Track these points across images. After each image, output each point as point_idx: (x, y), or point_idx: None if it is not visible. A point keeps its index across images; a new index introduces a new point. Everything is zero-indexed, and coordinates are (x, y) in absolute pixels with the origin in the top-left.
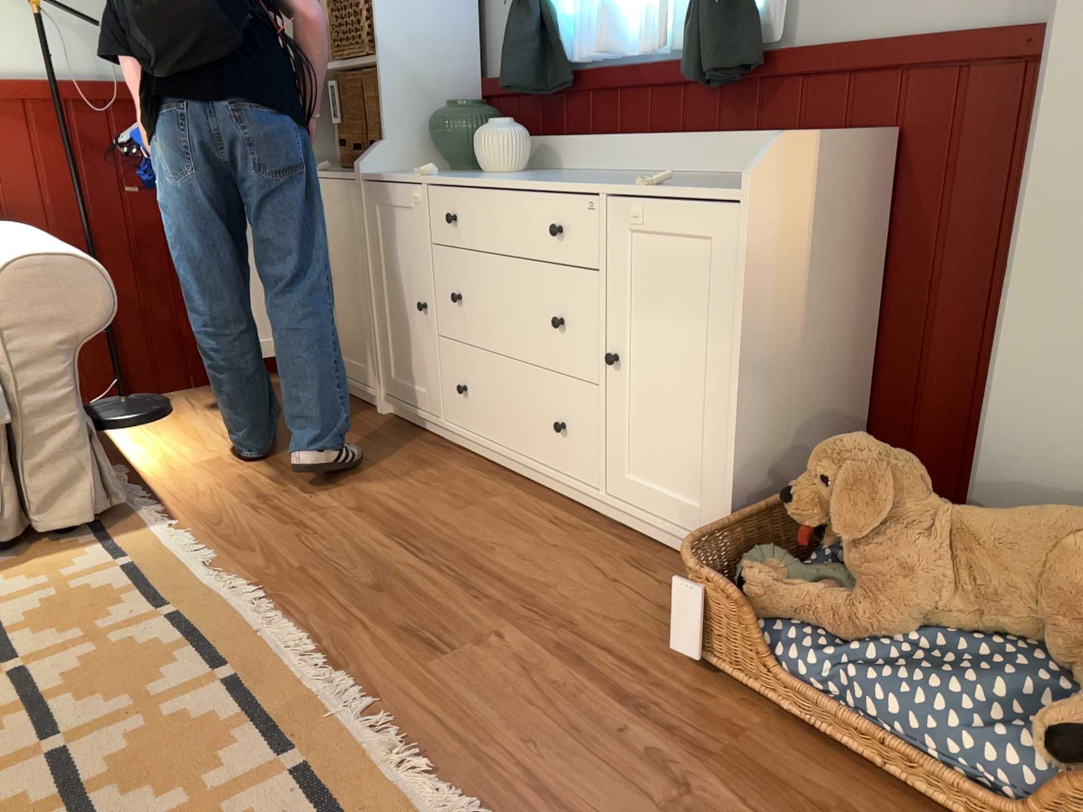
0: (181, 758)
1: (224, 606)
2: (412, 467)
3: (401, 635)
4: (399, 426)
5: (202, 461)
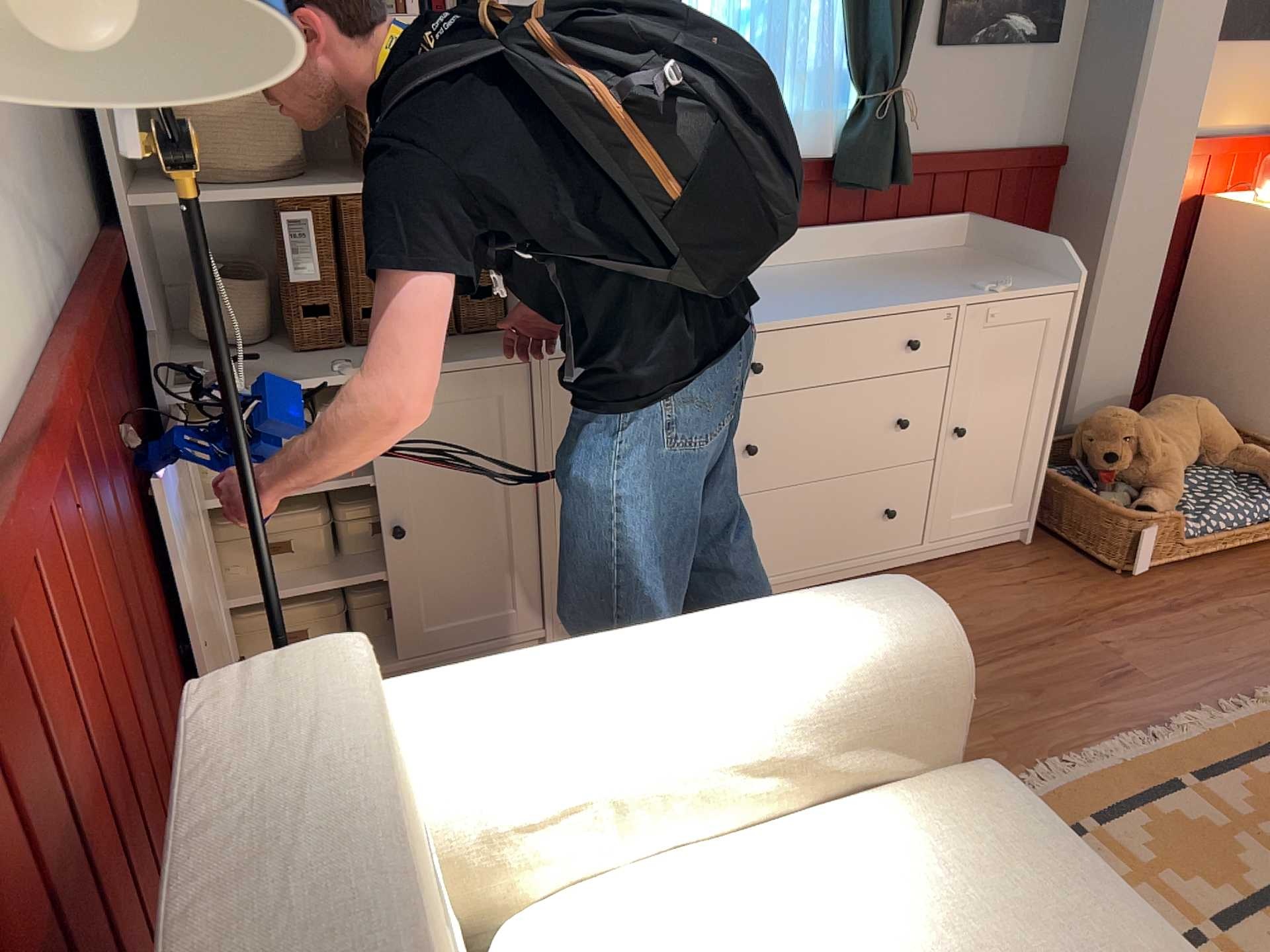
0: None
1: (1079, 786)
2: None
3: (1109, 689)
4: None
5: None
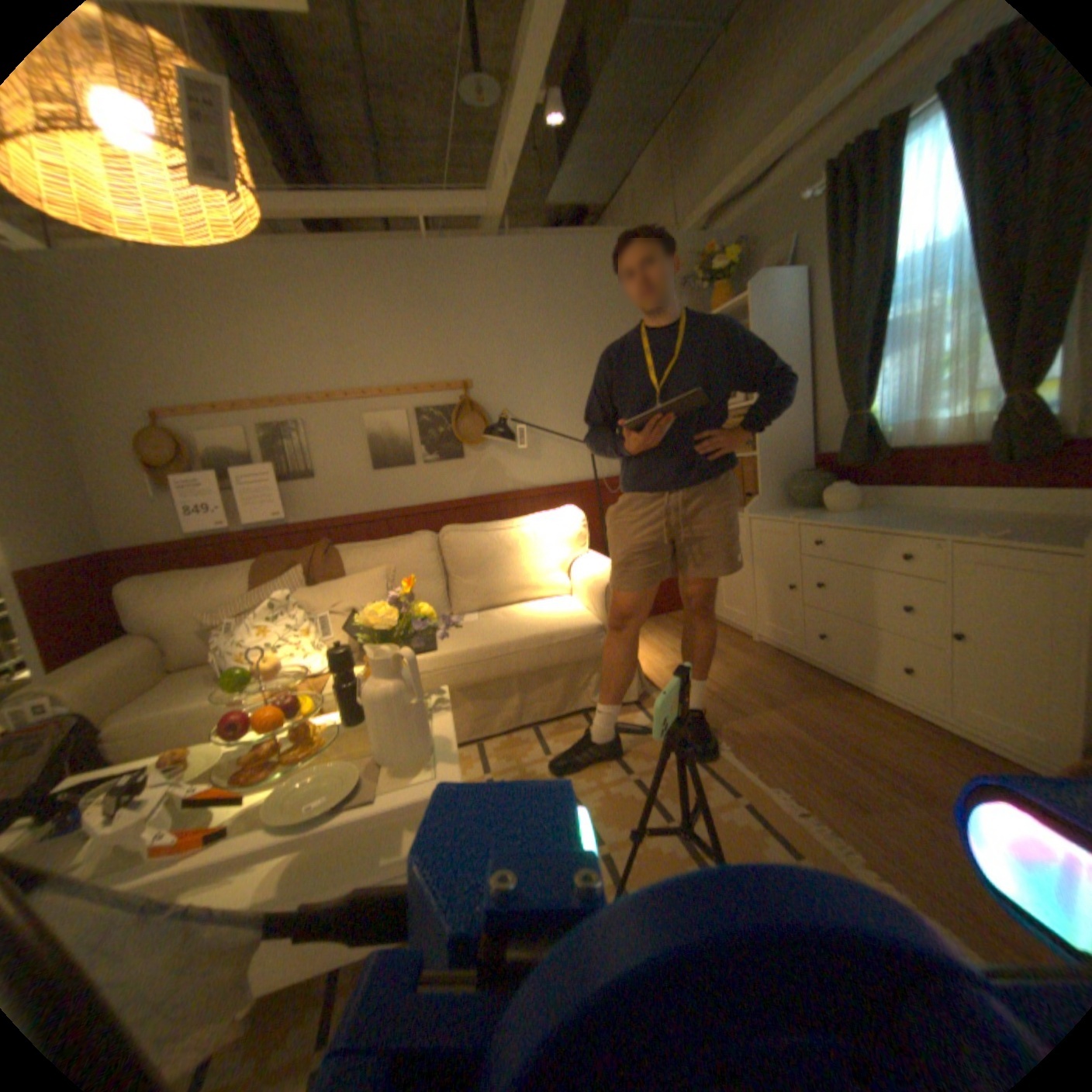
0: (743, 850)
1: (724, 761)
2: (793, 681)
3: (837, 797)
4: (772, 651)
5: (668, 666)
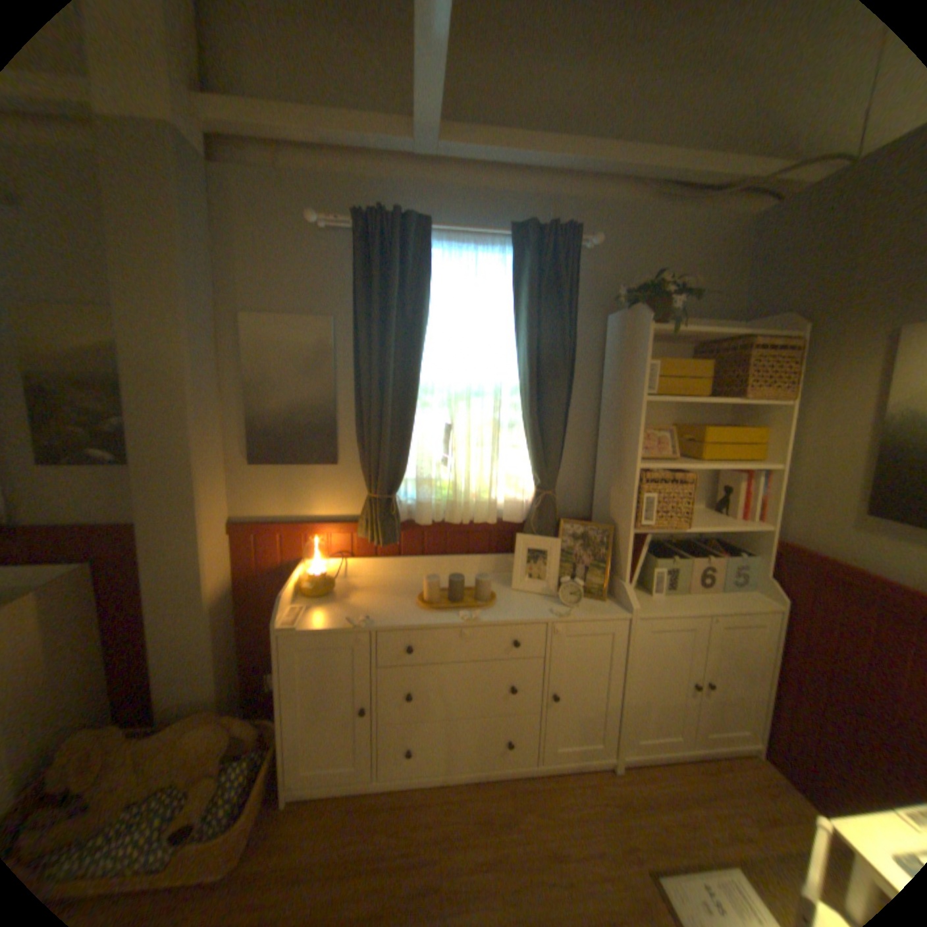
0: None
1: None
2: None
3: None
4: None
5: None
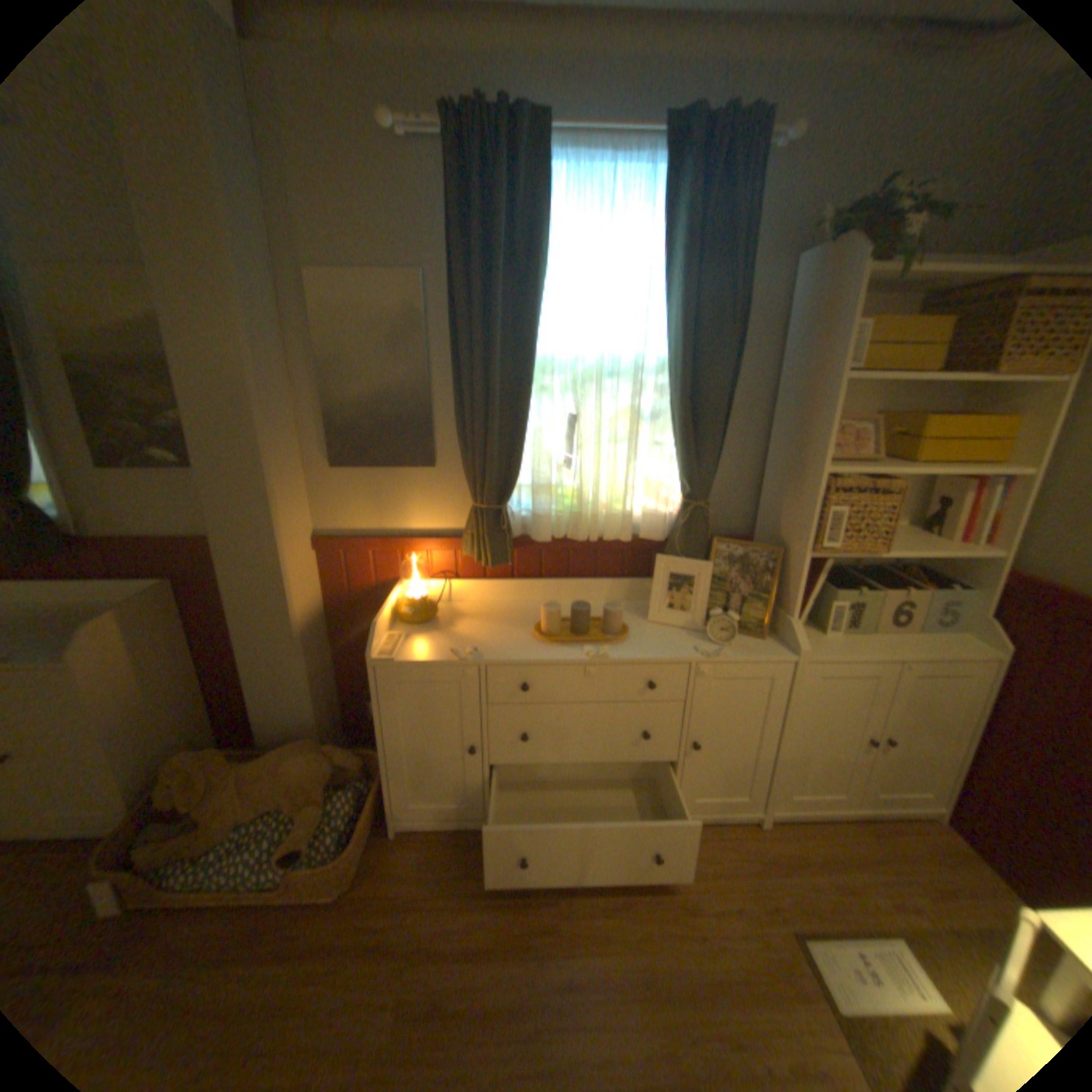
0: None
1: None
2: None
3: None
4: None
5: None
